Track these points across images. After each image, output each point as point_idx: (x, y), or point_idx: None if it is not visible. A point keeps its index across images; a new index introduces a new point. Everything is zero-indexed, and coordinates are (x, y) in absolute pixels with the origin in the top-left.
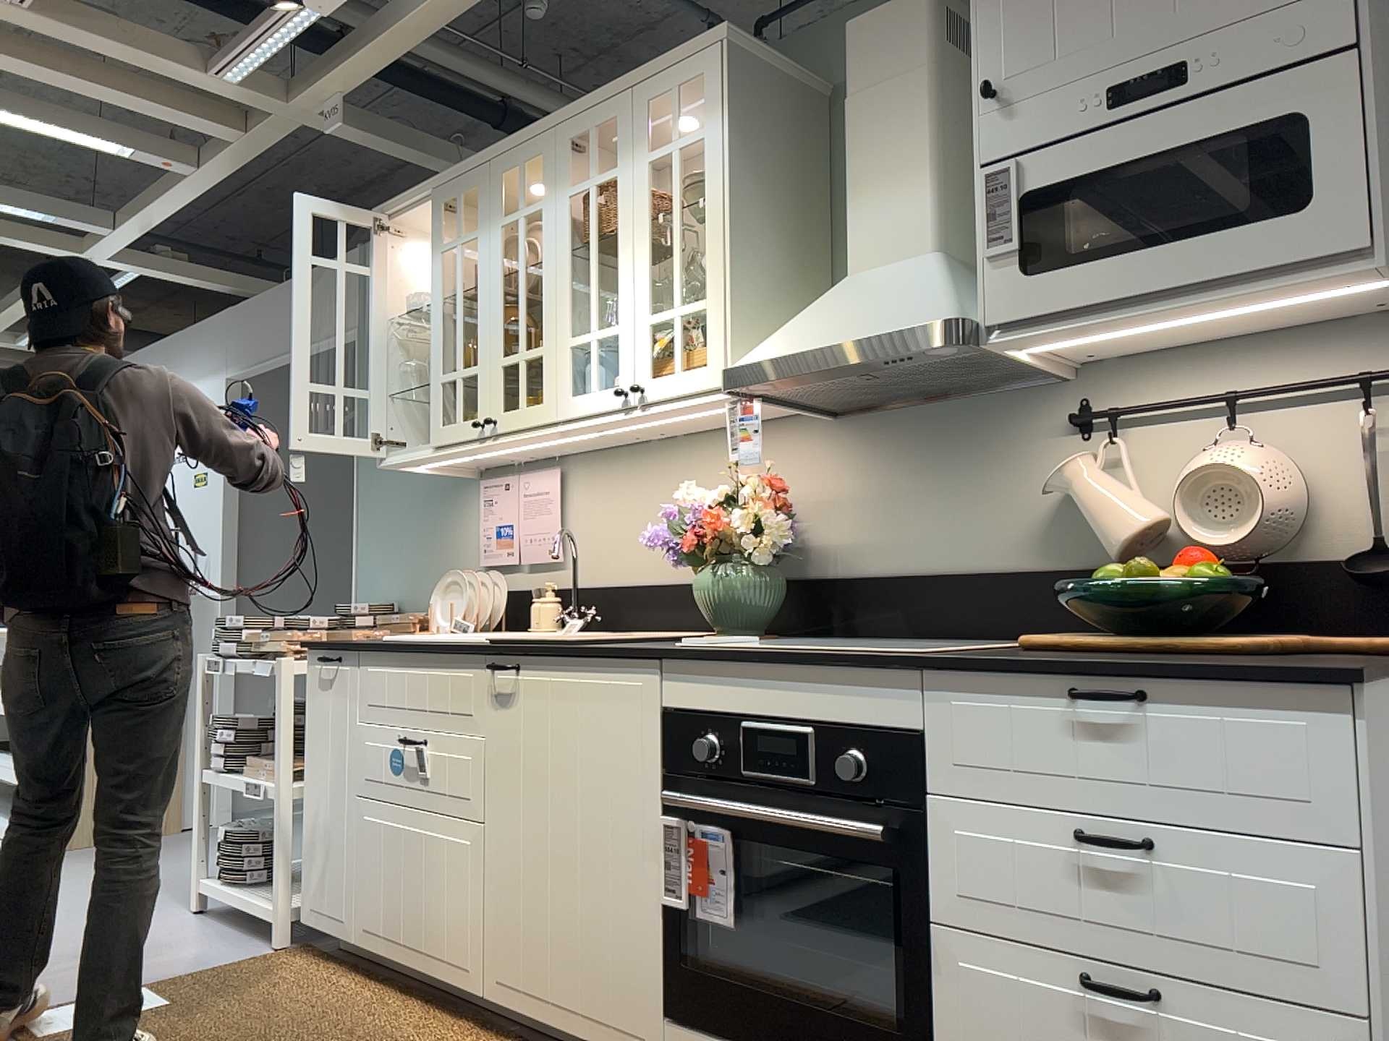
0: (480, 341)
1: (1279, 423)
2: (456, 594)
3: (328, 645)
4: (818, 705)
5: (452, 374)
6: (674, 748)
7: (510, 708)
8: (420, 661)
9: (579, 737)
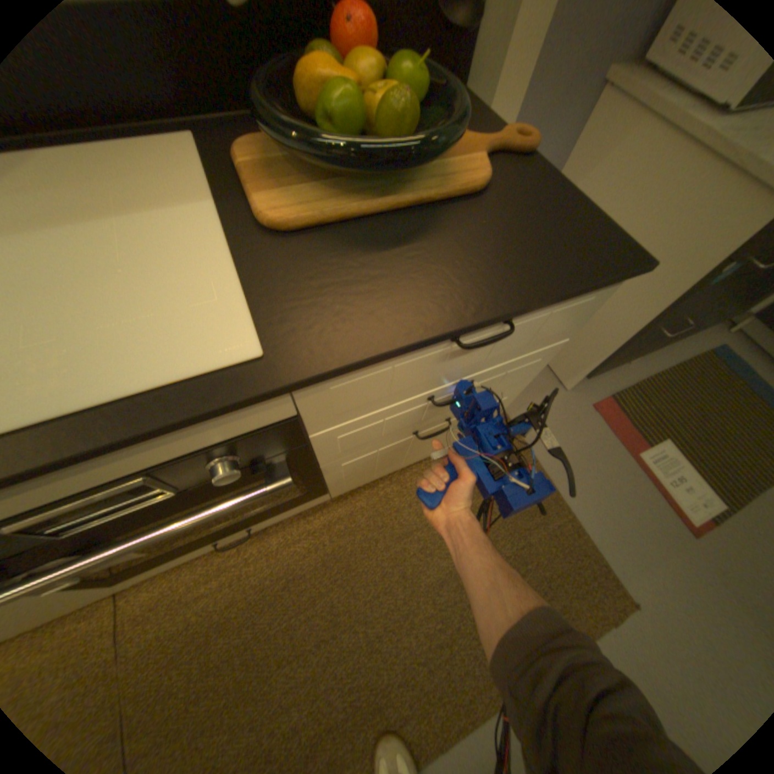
0: None
1: None
2: None
3: None
4: (127, 462)
5: None
6: None
7: None
8: None
9: None
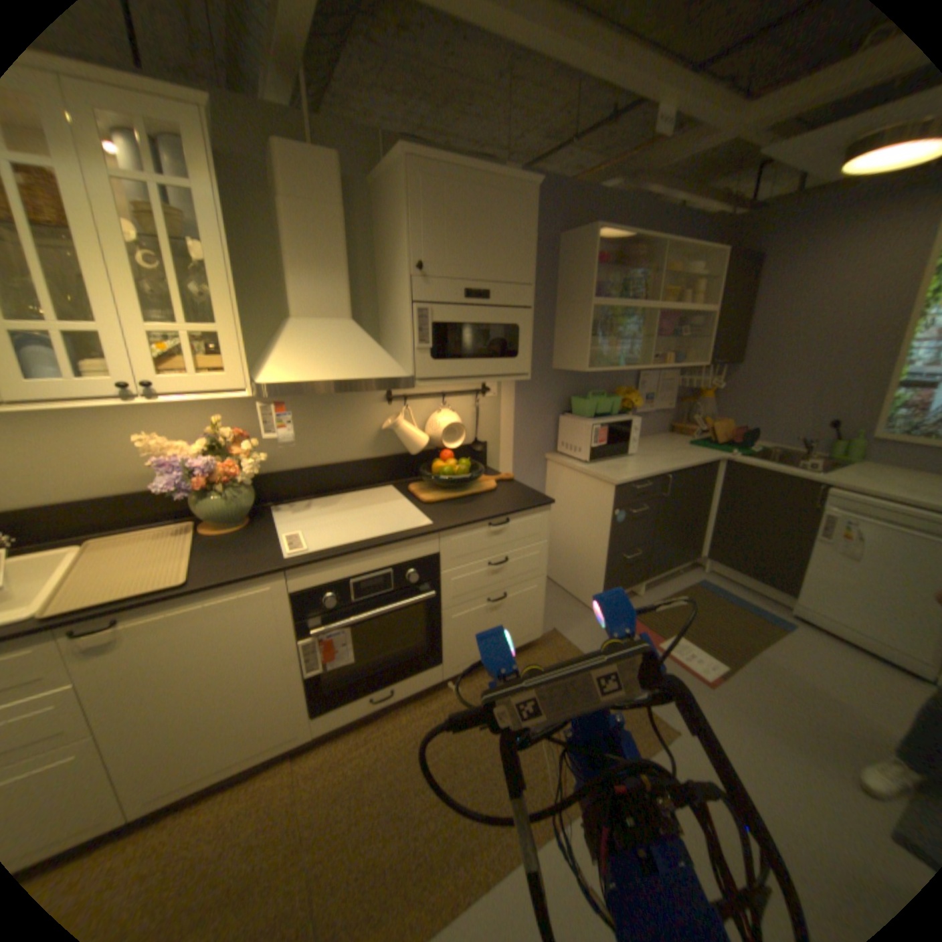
0: None
1: (452, 404)
2: None
3: None
4: (392, 560)
5: None
6: (302, 609)
7: (112, 652)
8: None
9: (212, 637)
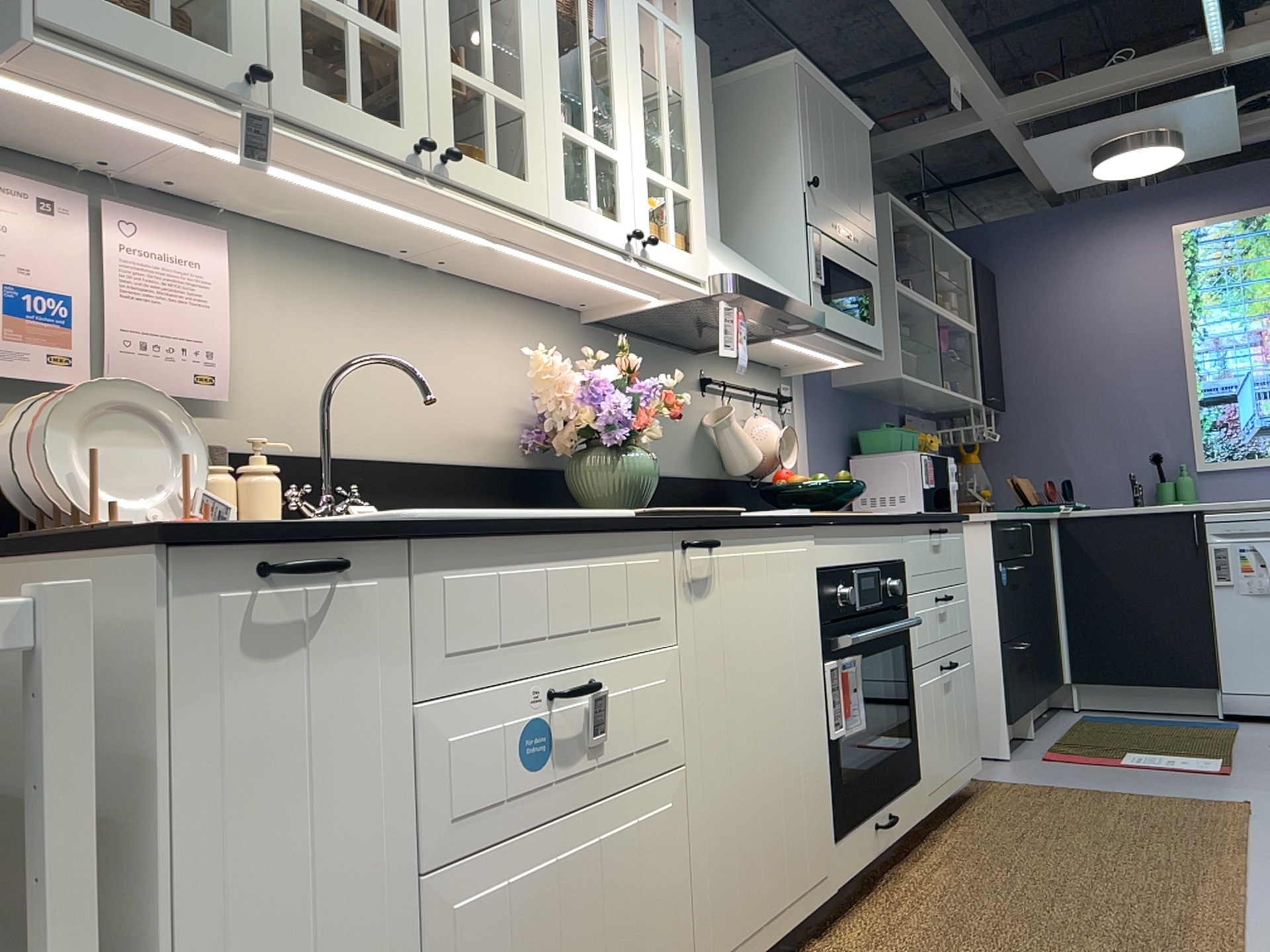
0: (406, 0)
1: (759, 410)
2: (104, 436)
3: (308, 528)
4: (878, 551)
5: (335, 4)
6: (826, 601)
7: (708, 596)
8: (569, 548)
9: (771, 612)
